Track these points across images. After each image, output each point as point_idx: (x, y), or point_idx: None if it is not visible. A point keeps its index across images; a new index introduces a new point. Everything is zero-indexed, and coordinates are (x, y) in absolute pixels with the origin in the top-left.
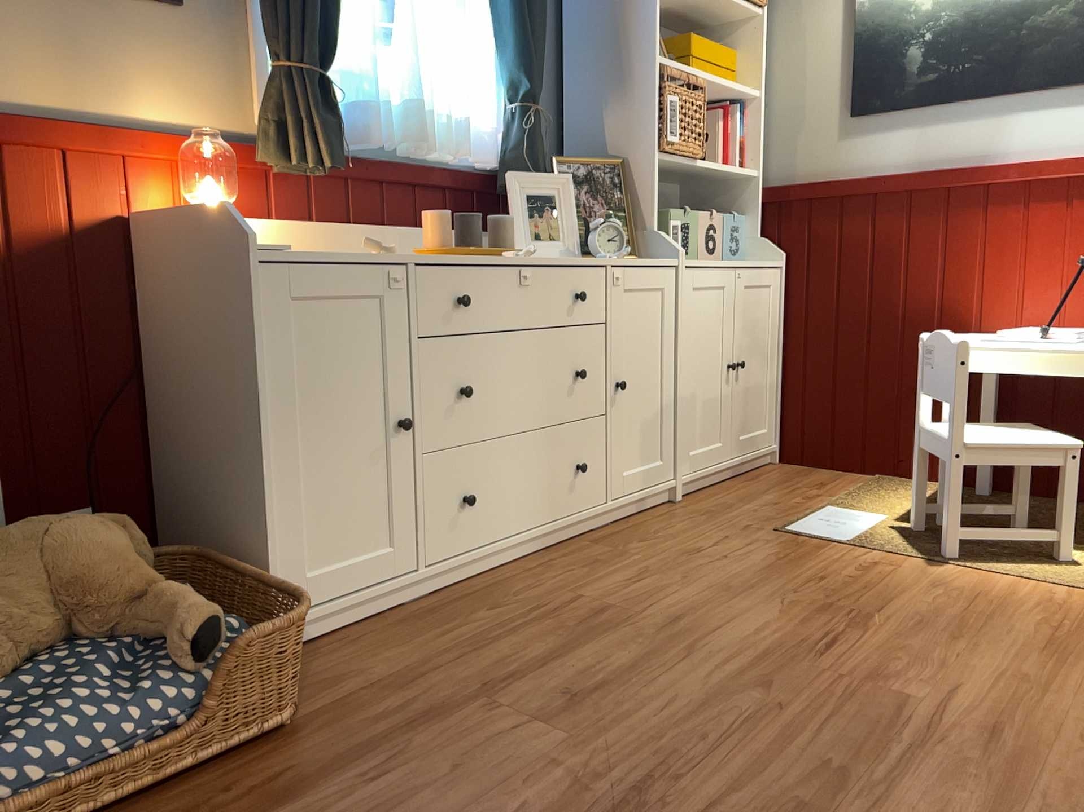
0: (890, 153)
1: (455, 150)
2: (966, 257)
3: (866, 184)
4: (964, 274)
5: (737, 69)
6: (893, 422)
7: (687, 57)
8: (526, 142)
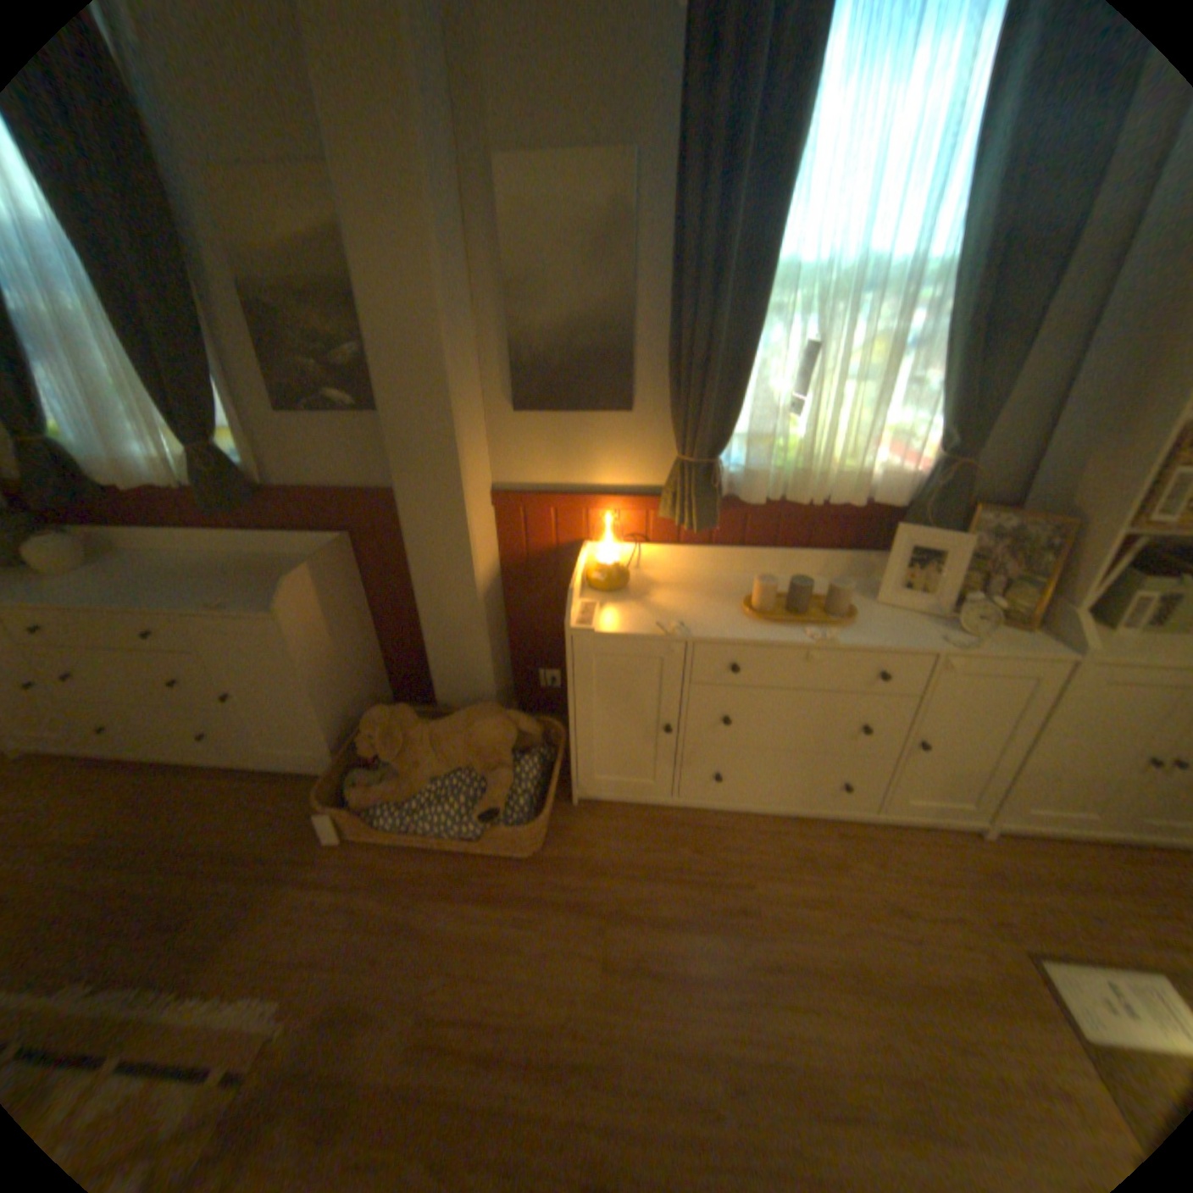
0: None
1: (850, 499)
2: None
3: None
4: None
5: None
6: None
7: None
8: (938, 495)
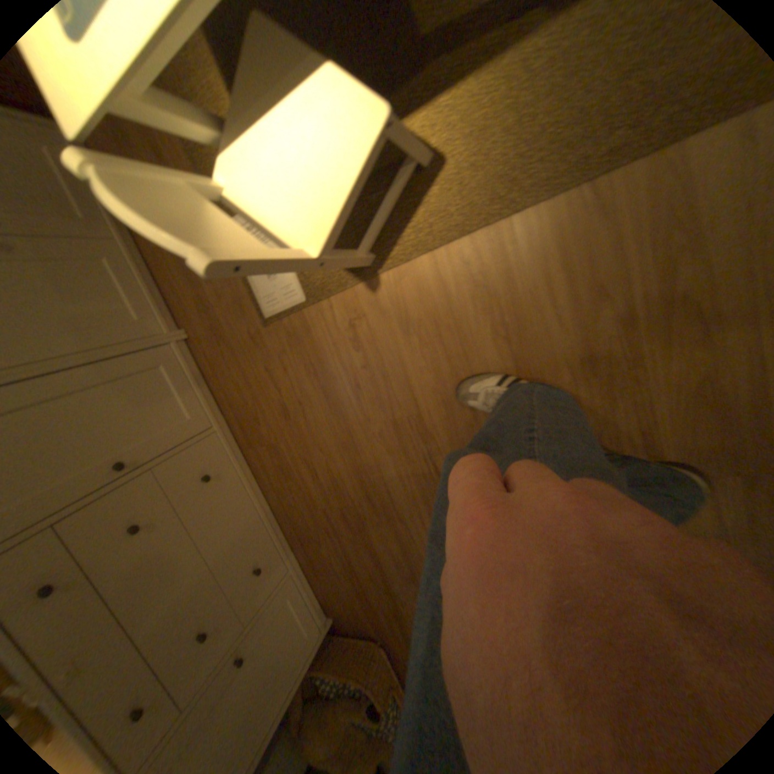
0: None
1: None
2: None
3: None
4: None
5: None
6: None
7: None
8: None
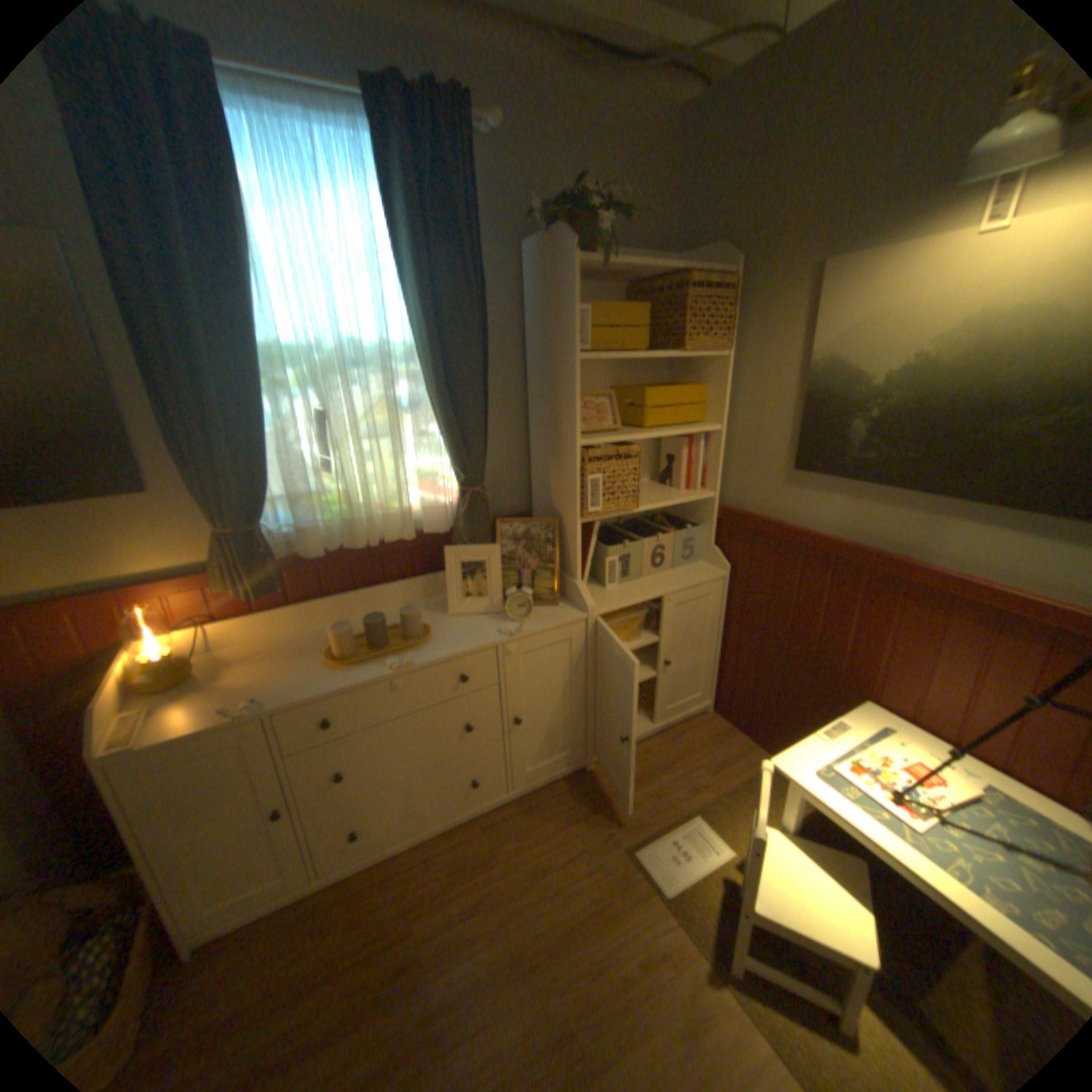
0: (828, 513)
1: (400, 535)
2: (881, 637)
3: (800, 537)
4: (877, 650)
5: (707, 400)
6: (798, 734)
7: (643, 407)
8: (464, 518)
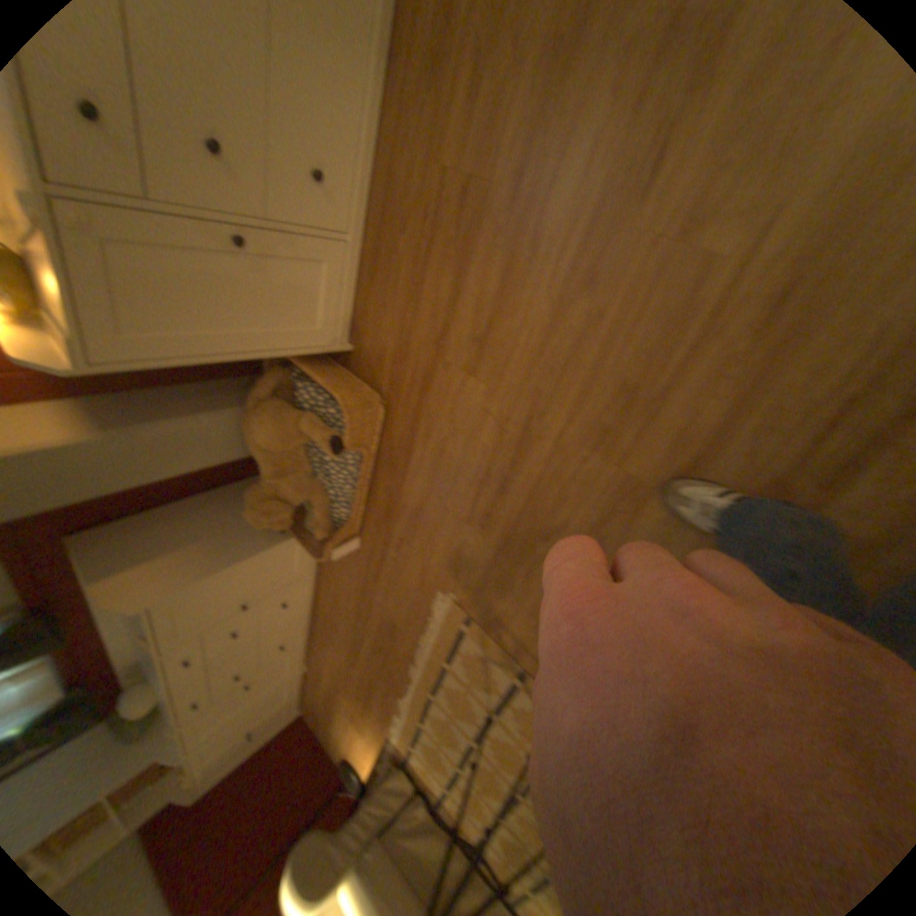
0: None
1: None
2: None
3: None
4: None
5: None
6: None
7: None
8: None
